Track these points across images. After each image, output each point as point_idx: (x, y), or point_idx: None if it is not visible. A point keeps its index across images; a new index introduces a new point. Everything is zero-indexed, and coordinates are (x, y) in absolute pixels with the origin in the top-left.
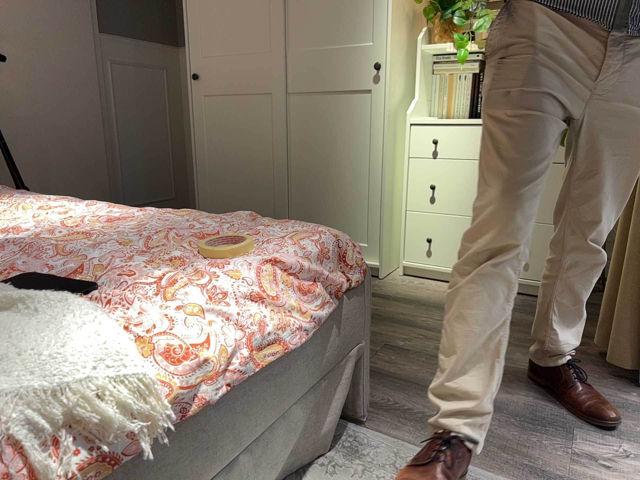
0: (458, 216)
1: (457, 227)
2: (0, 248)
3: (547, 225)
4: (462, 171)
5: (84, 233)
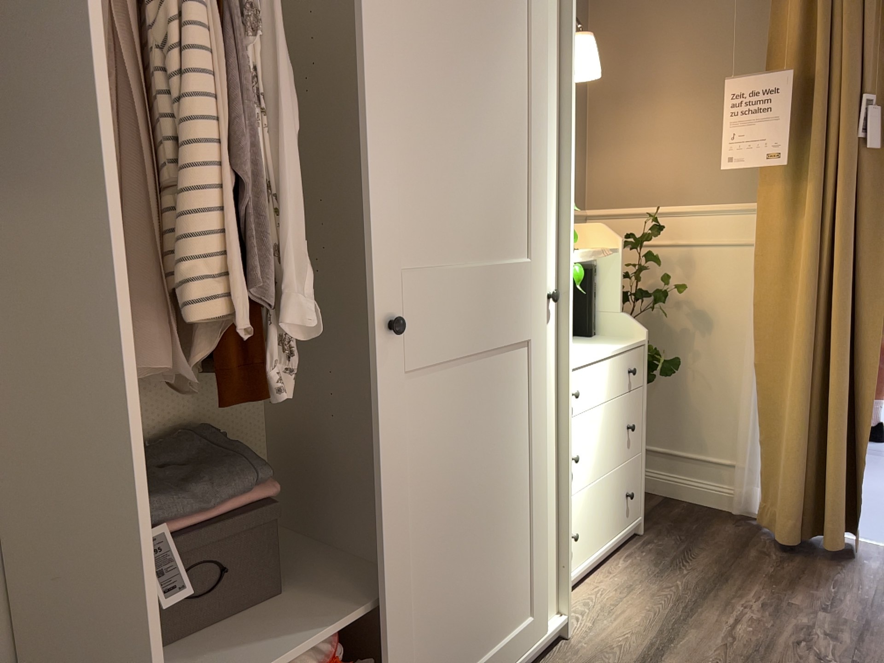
0: (590, 486)
1: (589, 500)
2: None
3: (637, 456)
4: (591, 425)
5: None
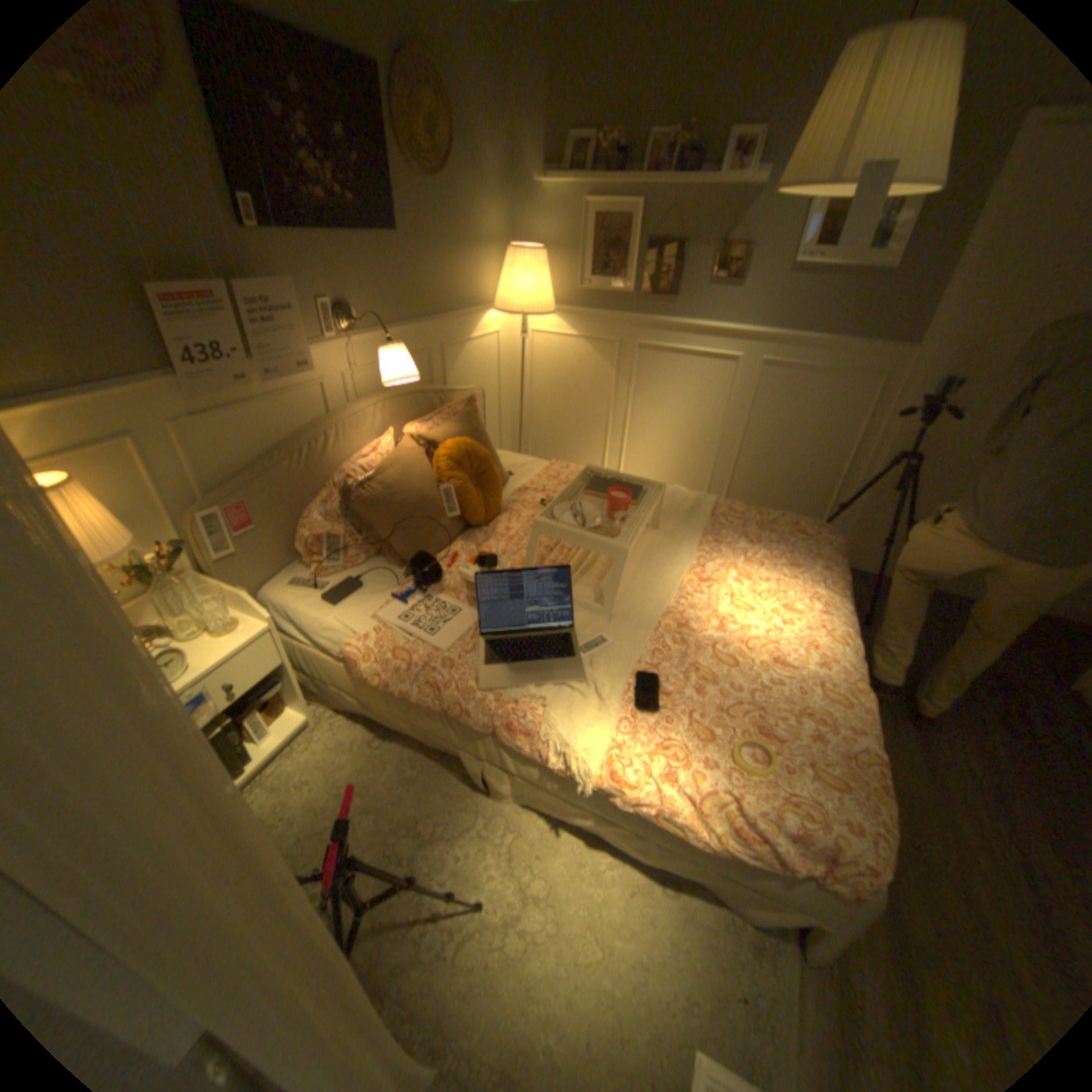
0: None
1: None
2: (708, 634)
3: None
4: None
5: (760, 656)
